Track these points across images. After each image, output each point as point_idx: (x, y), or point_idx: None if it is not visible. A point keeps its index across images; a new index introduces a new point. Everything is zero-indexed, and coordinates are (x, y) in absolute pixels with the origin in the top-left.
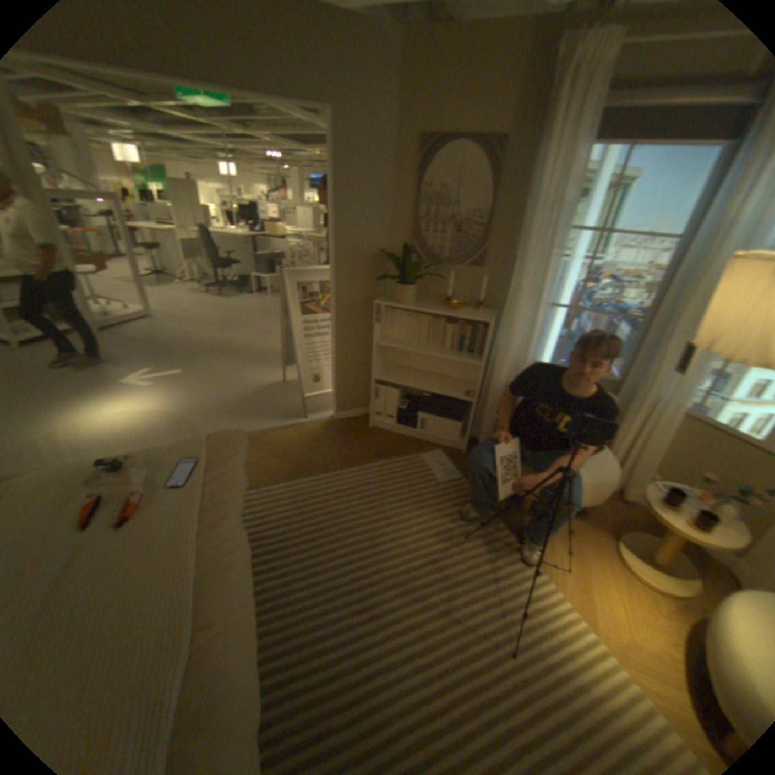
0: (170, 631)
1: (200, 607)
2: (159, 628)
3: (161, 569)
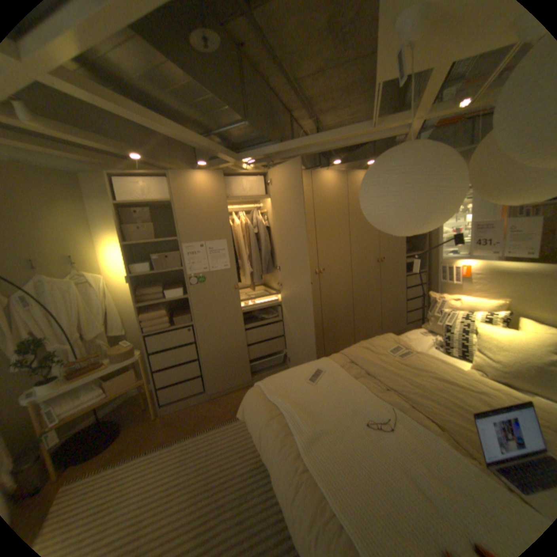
0: (316, 465)
1: (310, 484)
2: (324, 466)
3: (354, 504)
